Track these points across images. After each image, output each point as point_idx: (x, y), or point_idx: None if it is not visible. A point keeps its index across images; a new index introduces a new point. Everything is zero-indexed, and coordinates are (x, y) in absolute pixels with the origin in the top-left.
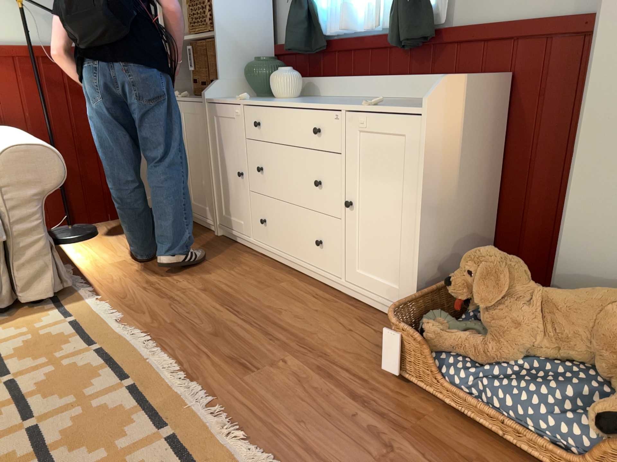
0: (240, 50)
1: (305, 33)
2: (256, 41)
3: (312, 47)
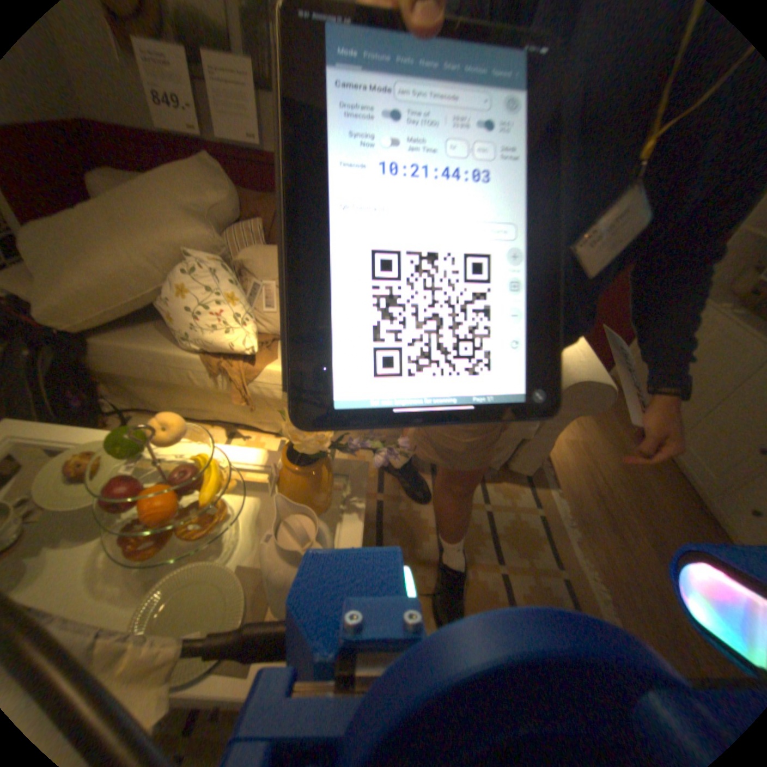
0: None
1: None
2: None
3: None
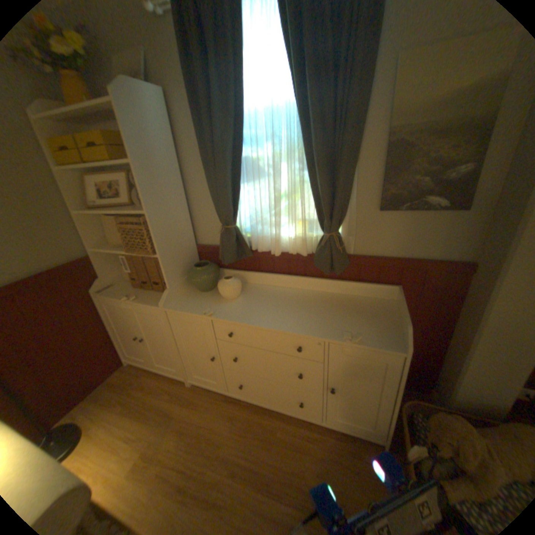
0: (178, 259)
1: (237, 249)
2: (186, 247)
3: (240, 254)
